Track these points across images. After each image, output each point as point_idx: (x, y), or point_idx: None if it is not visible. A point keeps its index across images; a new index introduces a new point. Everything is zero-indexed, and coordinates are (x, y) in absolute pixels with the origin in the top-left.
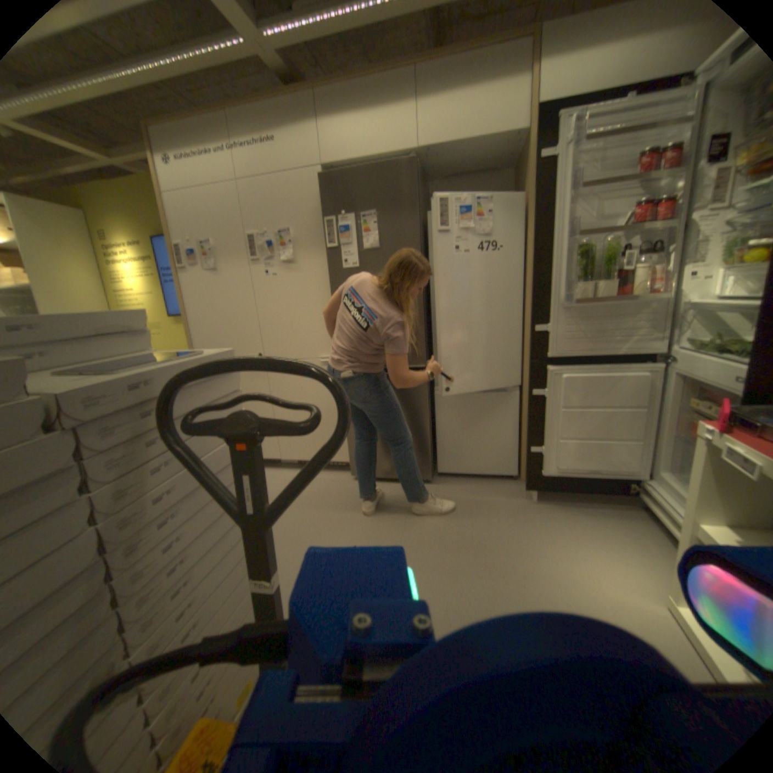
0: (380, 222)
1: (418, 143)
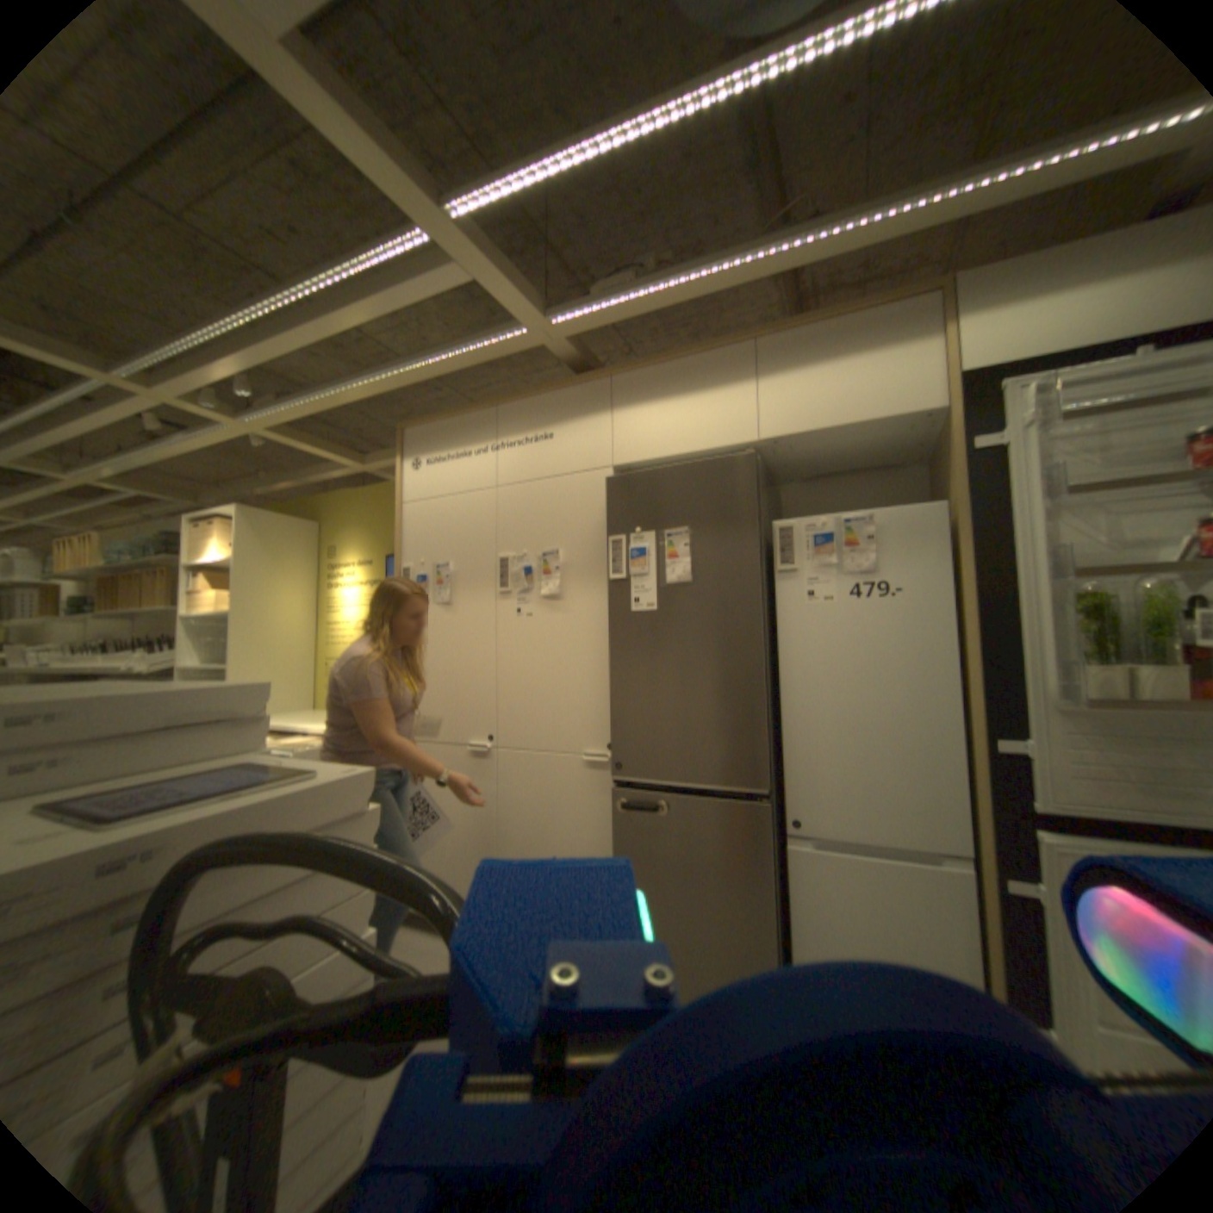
0: (695, 544)
1: (759, 435)
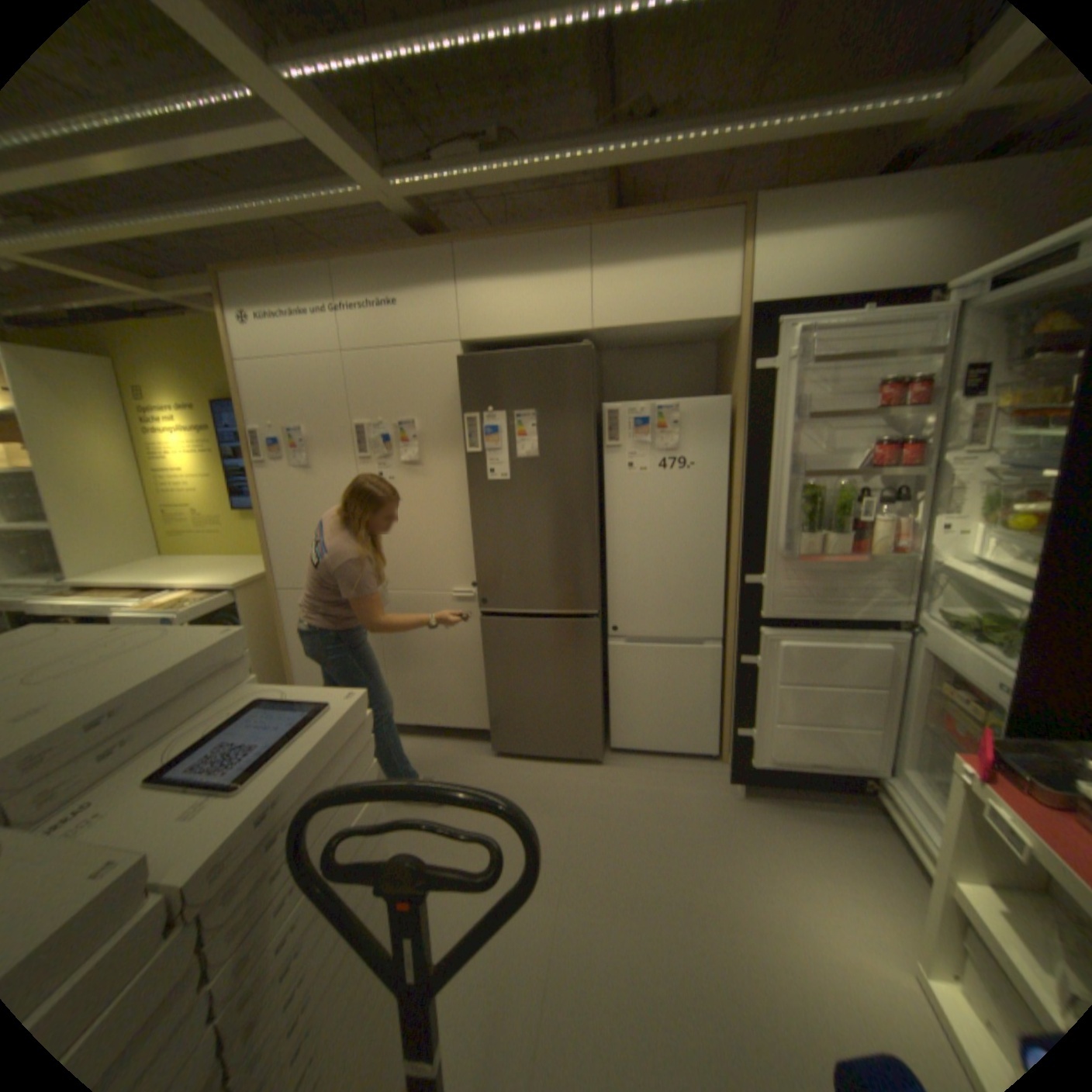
0: (542, 426)
1: (594, 325)
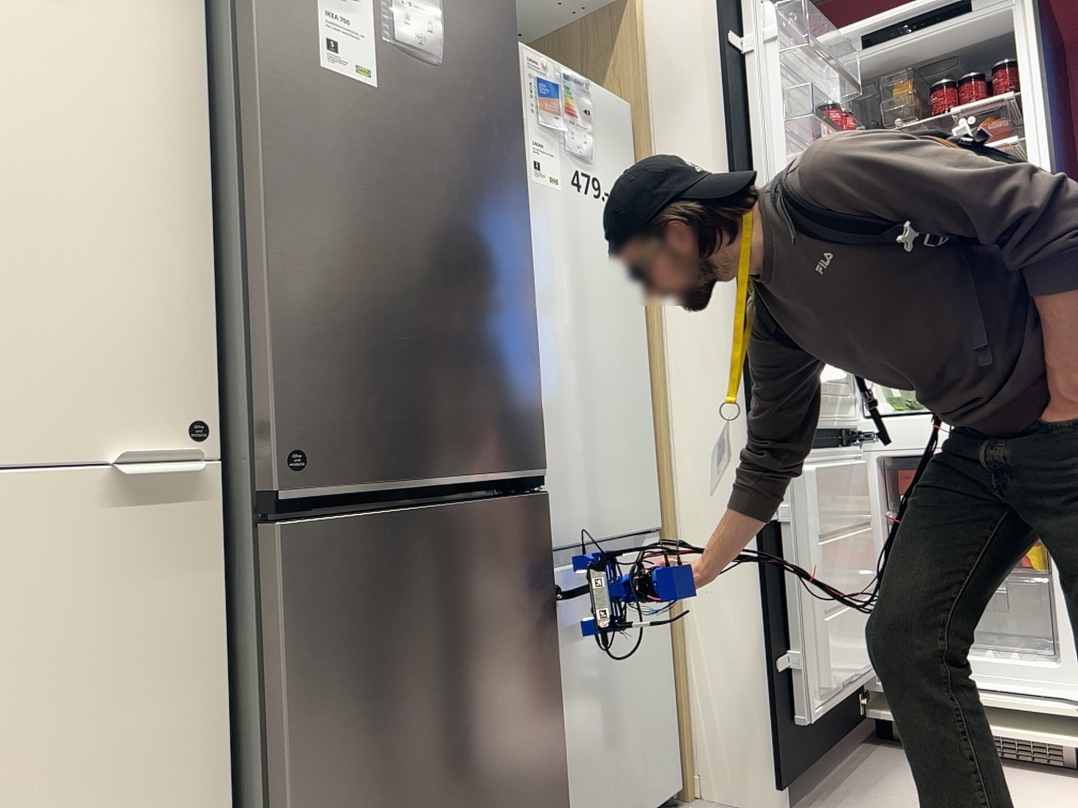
0: None
1: None
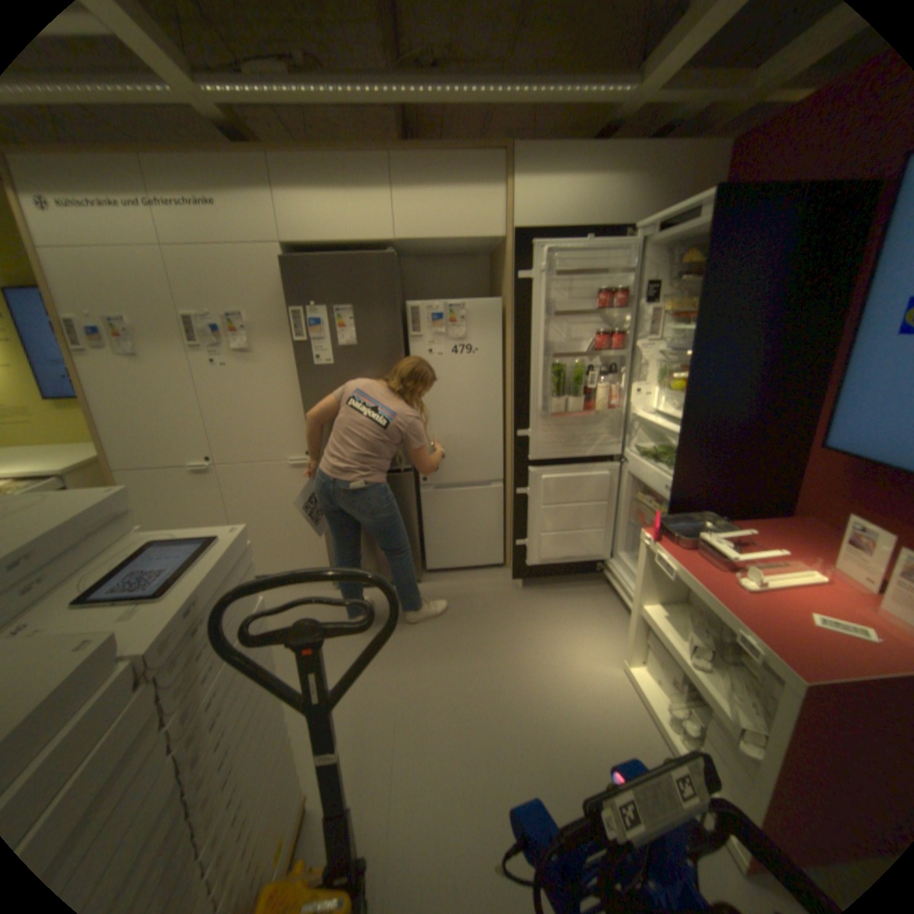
0: (359, 319)
1: (396, 236)
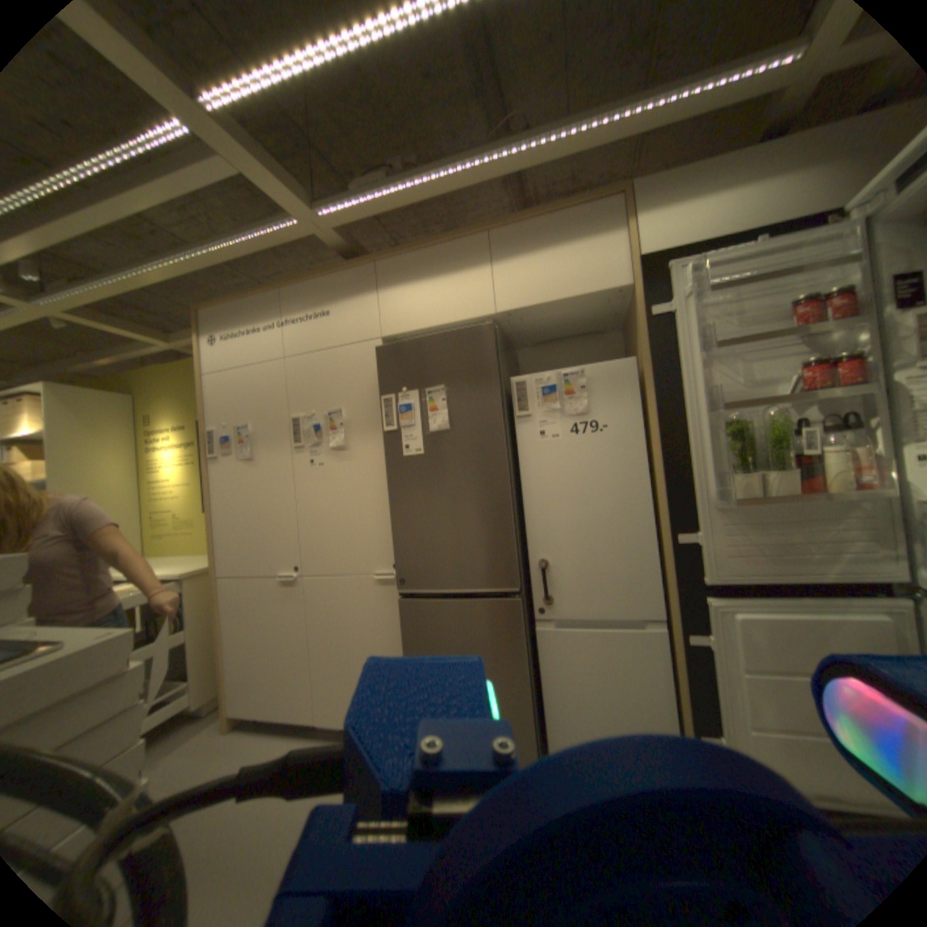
0: (451, 399)
1: (496, 309)
